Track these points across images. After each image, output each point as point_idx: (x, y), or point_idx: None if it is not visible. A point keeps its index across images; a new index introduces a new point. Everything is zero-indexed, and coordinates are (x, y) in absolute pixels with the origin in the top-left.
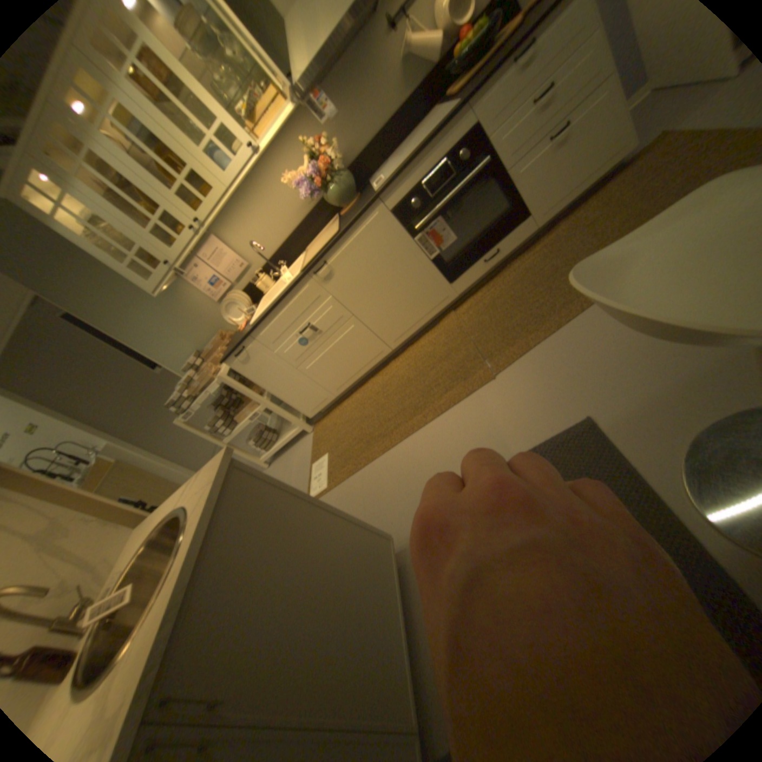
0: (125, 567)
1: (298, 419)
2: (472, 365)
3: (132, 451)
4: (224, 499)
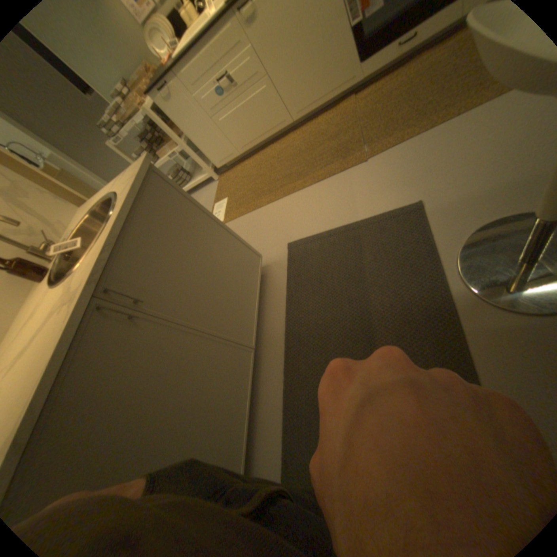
0: (73, 229)
1: (207, 167)
2: (353, 147)
3: (72, 166)
4: (144, 192)
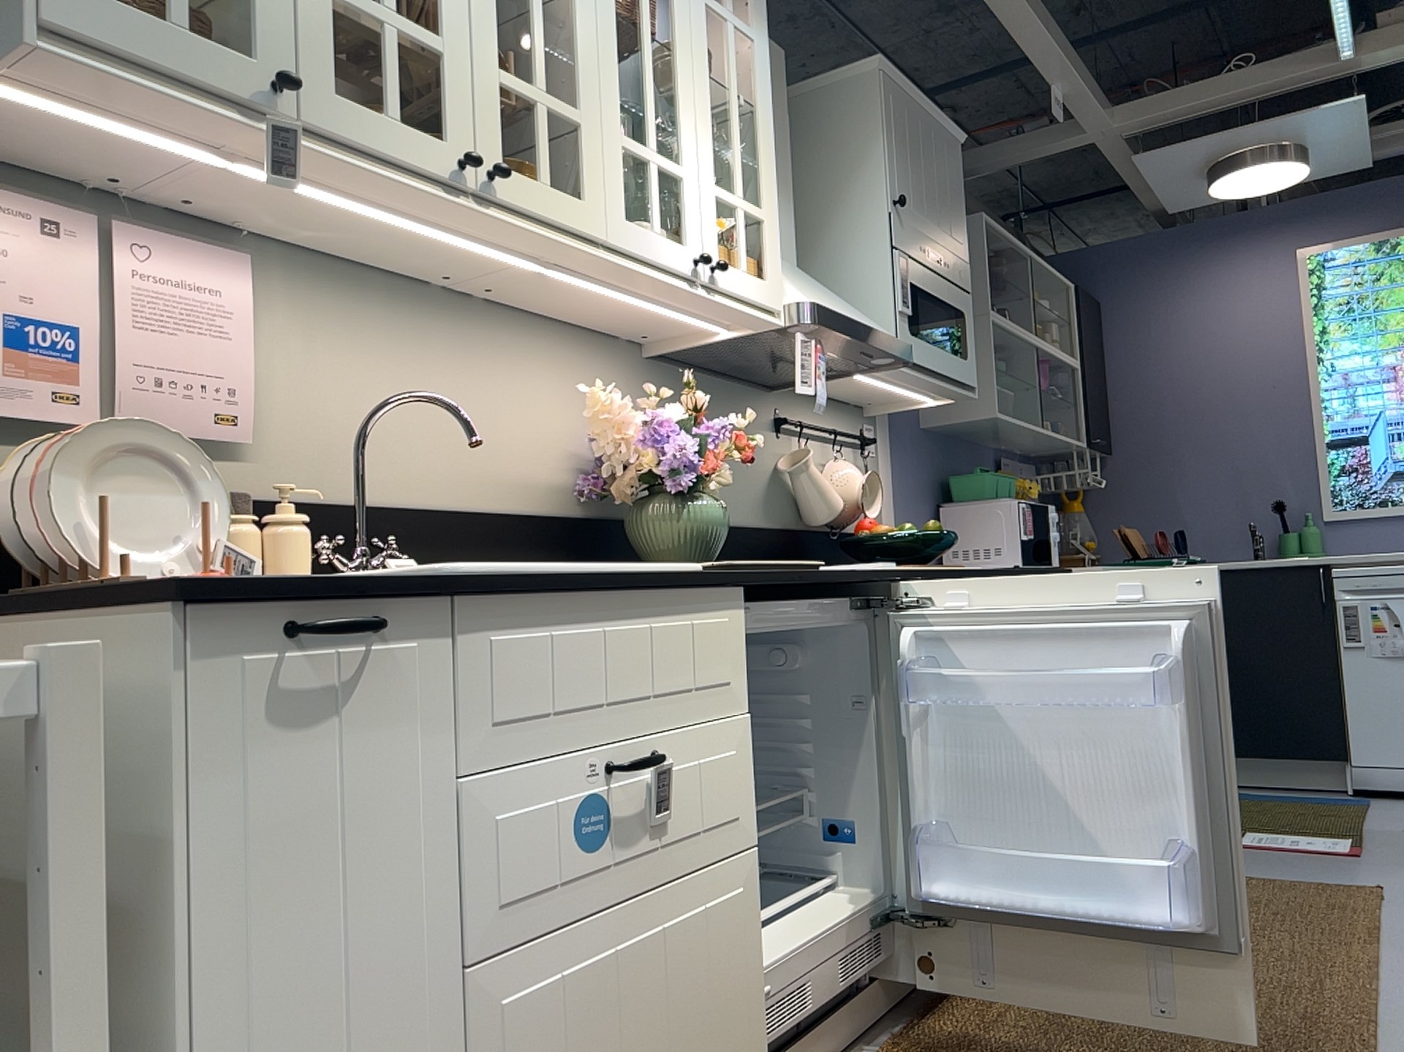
0: None
1: None
2: None
3: None
4: None
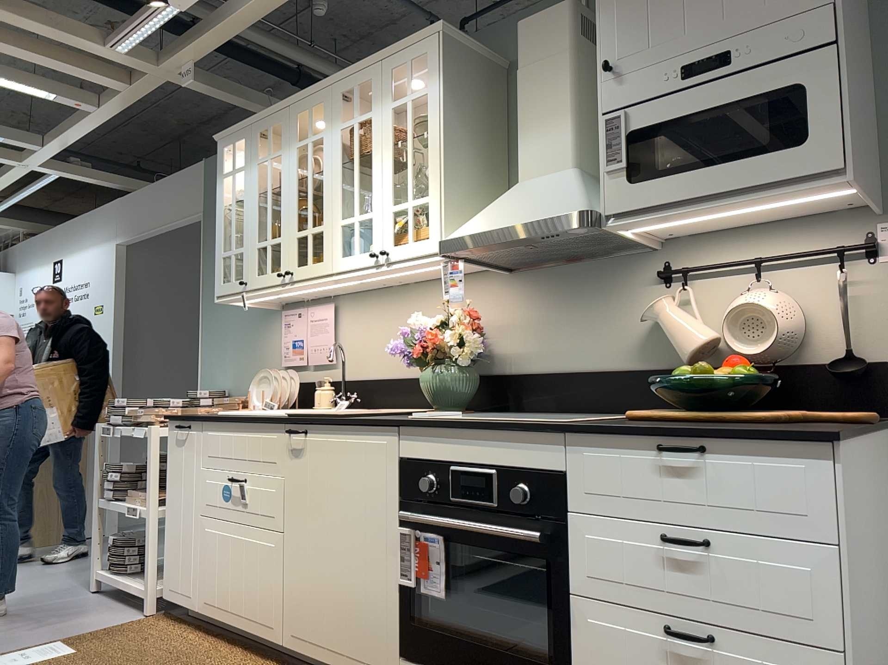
0: None
1: (151, 578)
2: None
3: None
4: None
